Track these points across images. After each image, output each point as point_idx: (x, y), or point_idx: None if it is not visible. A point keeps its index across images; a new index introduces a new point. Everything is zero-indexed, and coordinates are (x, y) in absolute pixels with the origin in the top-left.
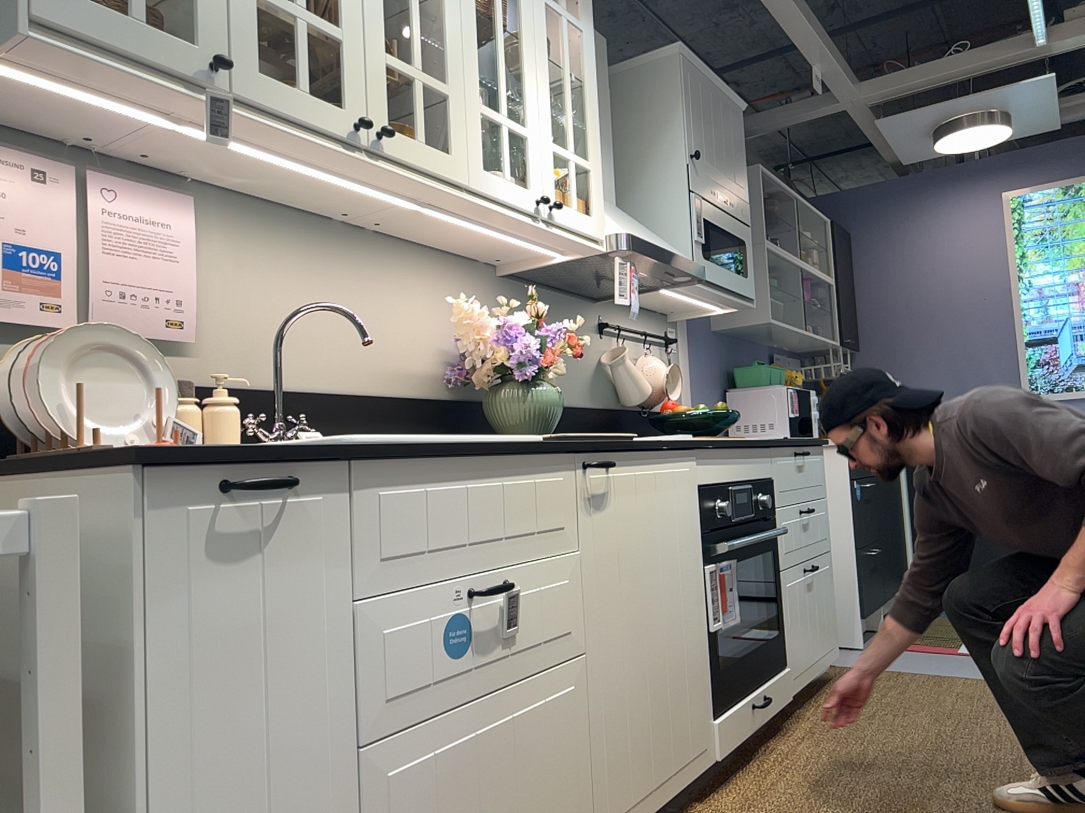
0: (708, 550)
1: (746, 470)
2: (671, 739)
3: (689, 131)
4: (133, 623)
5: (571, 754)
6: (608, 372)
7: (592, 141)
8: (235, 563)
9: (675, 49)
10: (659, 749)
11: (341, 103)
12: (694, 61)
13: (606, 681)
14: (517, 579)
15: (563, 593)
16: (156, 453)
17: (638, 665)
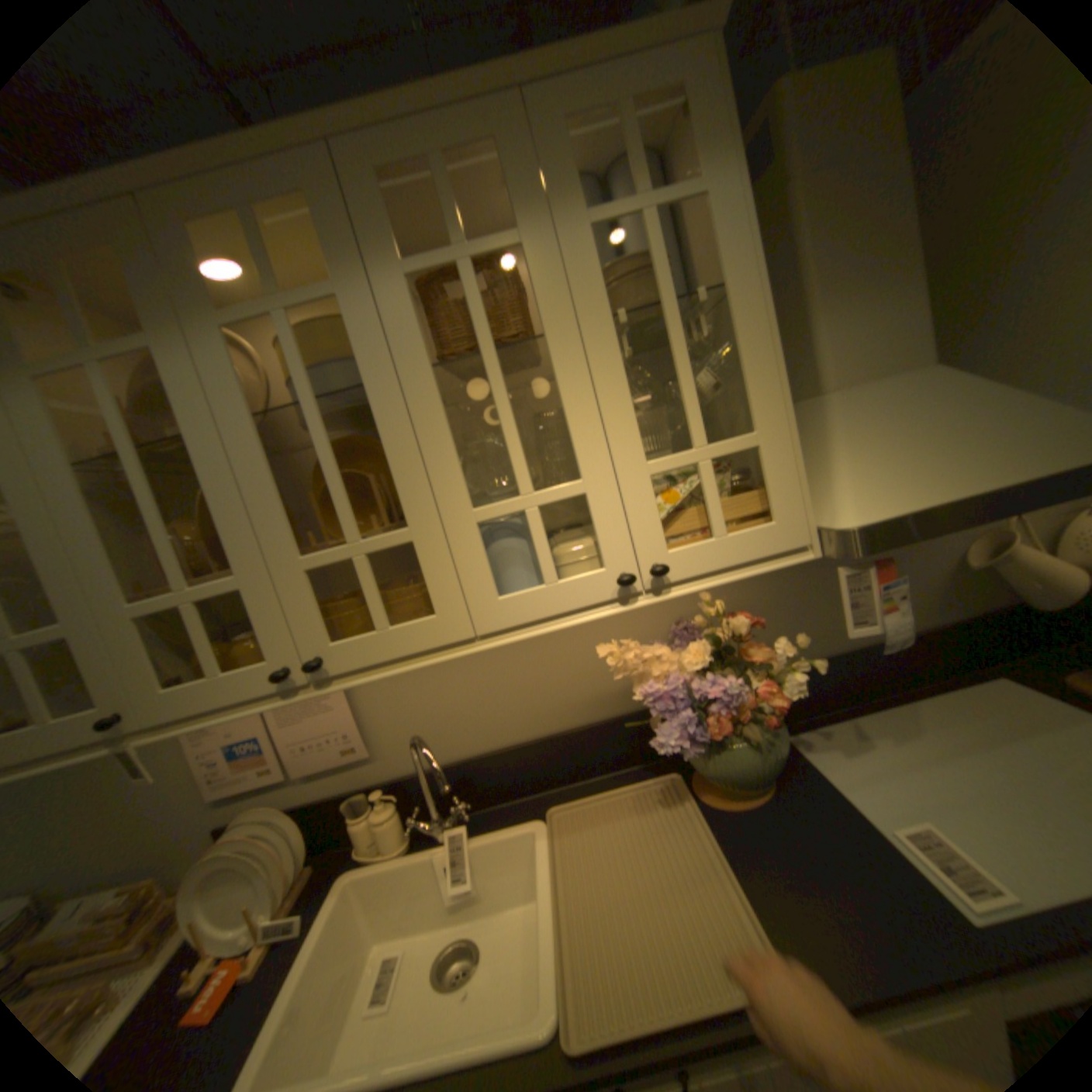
0: None
1: None
2: None
3: None
4: None
5: None
6: (986, 563)
7: (755, 390)
8: None
9: None
10: None
11: (259, 656)
12: None
13: None
14: None
15: None
16: None
17: None
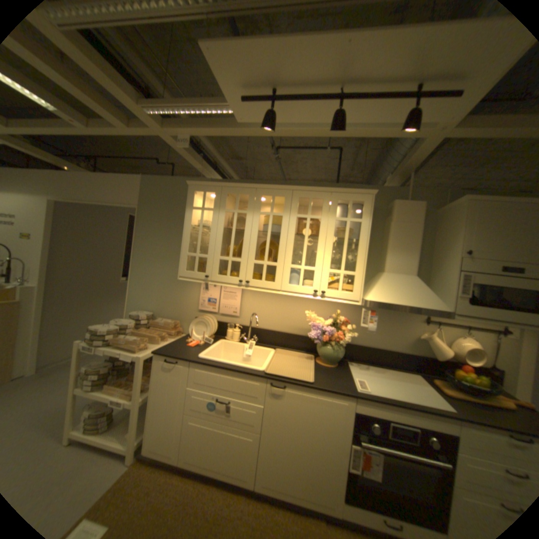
0: (358, 441)
1: (416, 423)
2: (306, 489)
3: (468, 239)
4: (152, 375)
5: (247, 457)
6: (429, 341)
7: (358, 264)
8: (166, 373)
9: (466, 197)
10: (296, 486)
11: (238, 276)
12: (487, 198)
13: (269, 448)
14: (234, 403)
15: (252, 415)
16: (155, 353)
17: (289, 454)
